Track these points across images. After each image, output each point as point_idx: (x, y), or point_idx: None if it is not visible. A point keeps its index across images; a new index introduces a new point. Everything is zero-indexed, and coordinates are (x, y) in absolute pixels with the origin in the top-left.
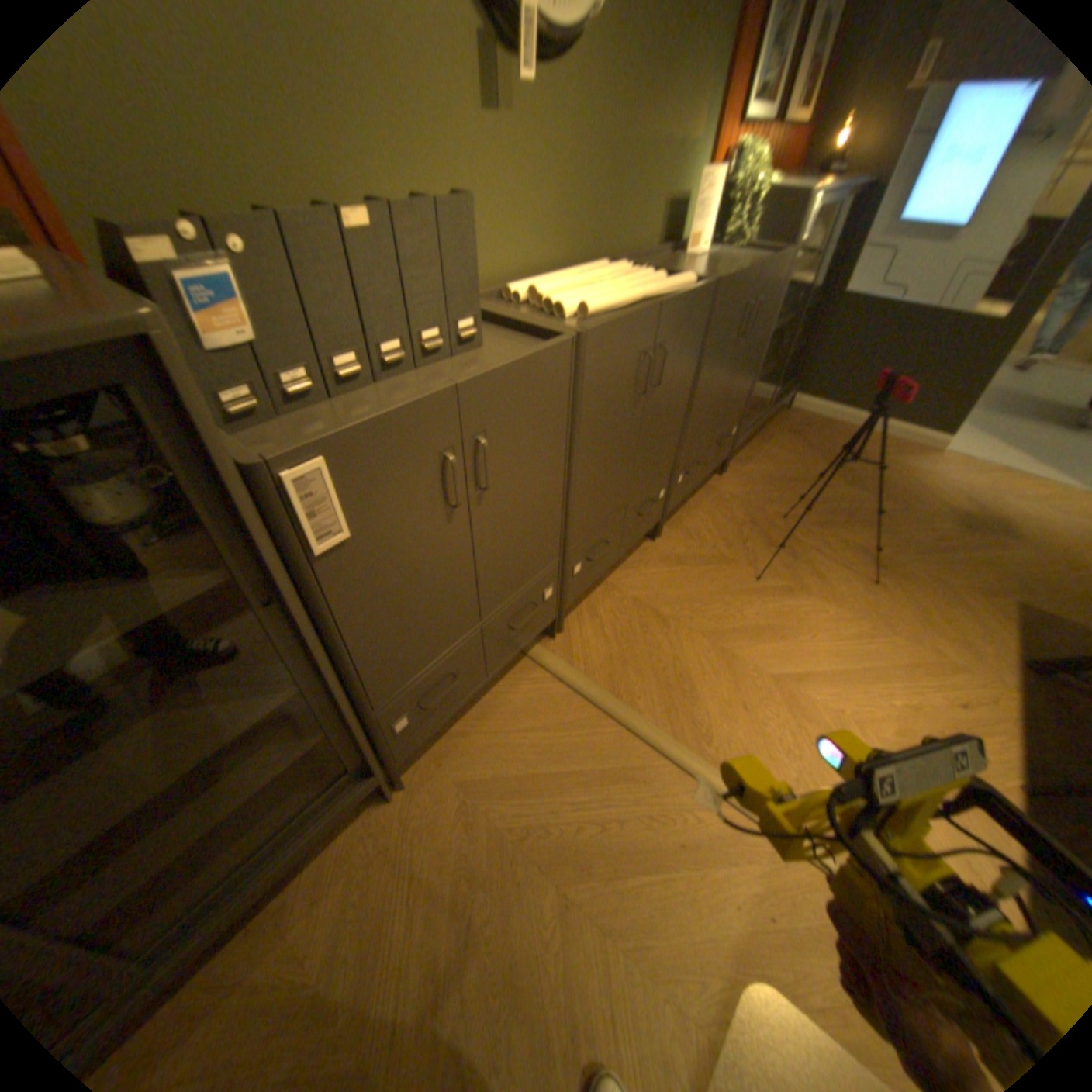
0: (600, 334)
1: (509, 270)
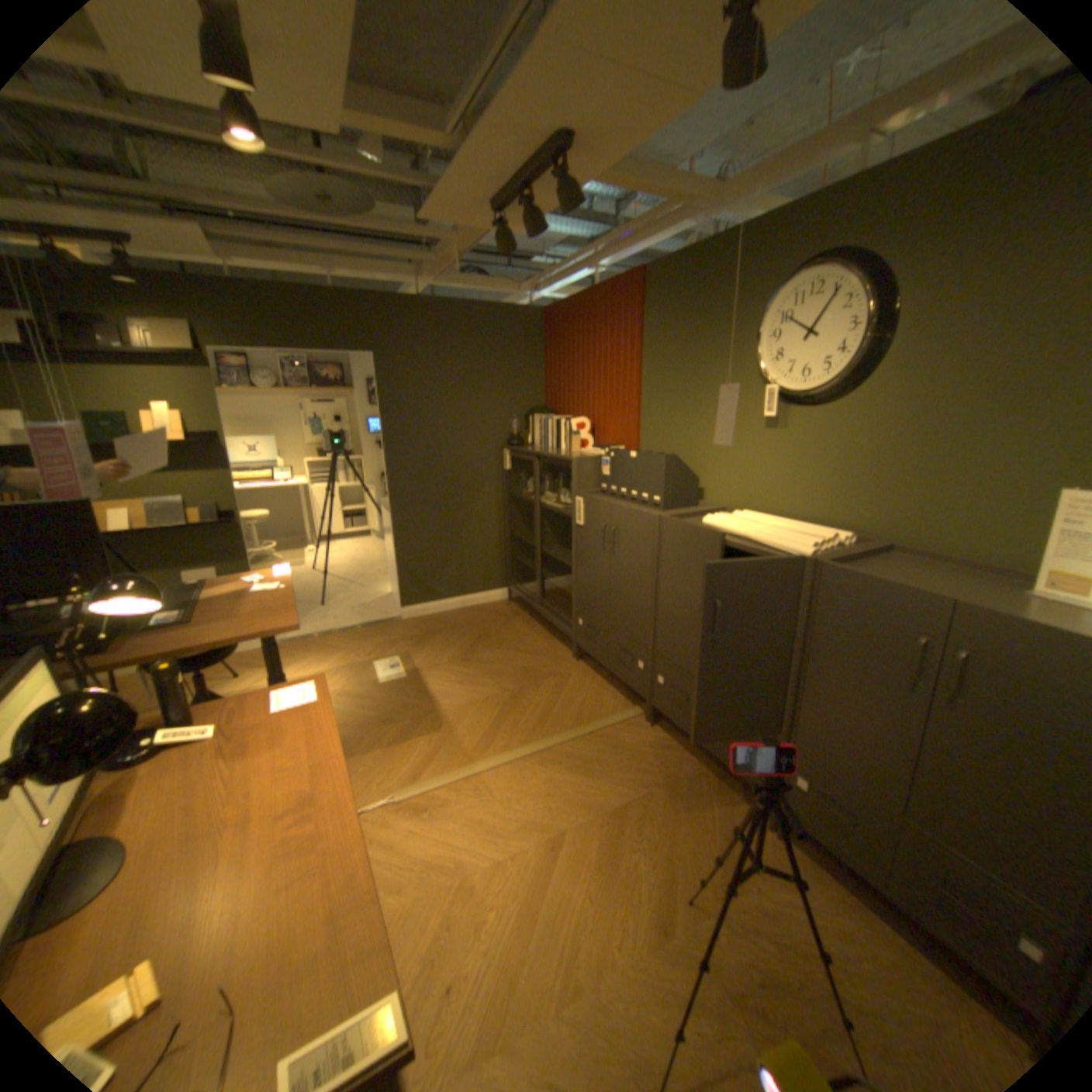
0: (670, 524)
1: (771, 509)
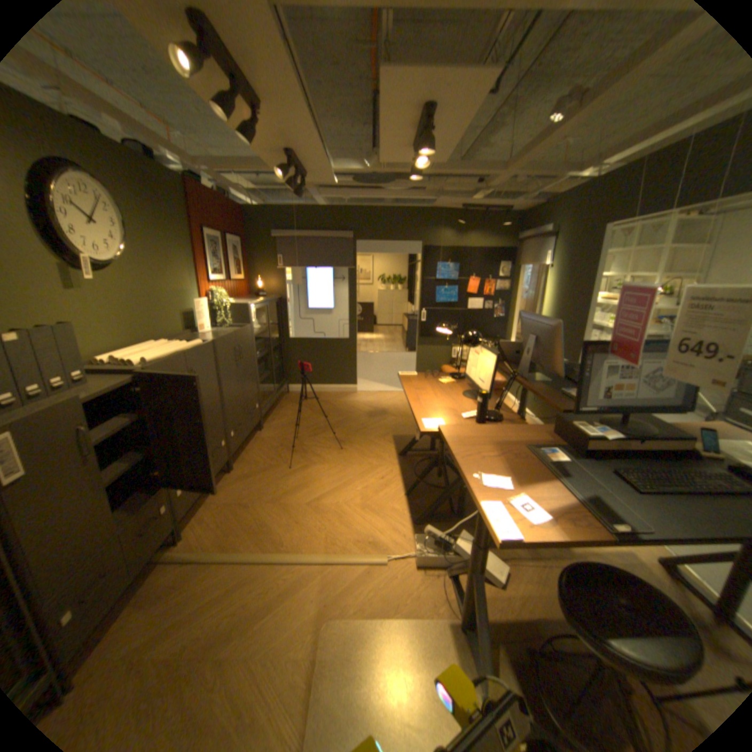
0: (155, 367)
1: (94, 350)
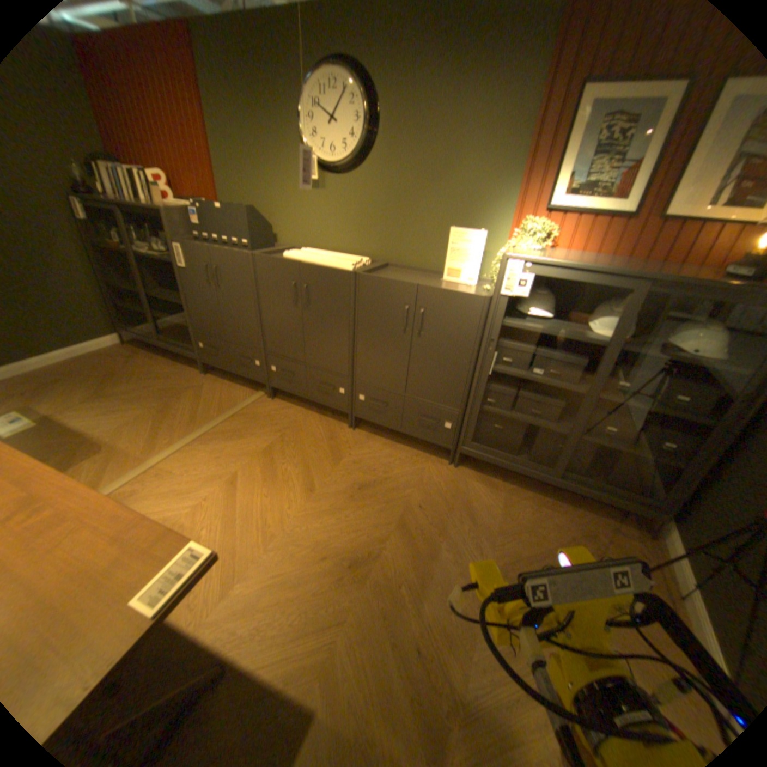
0: (262, 258)
1: (323, 246)
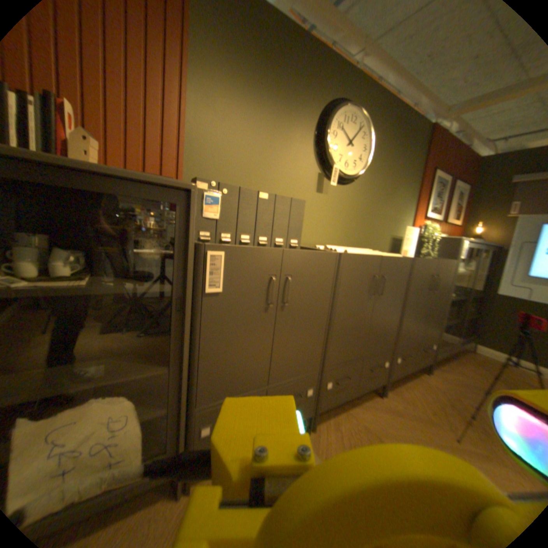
0: (350, 256)
1: (317, 242)
